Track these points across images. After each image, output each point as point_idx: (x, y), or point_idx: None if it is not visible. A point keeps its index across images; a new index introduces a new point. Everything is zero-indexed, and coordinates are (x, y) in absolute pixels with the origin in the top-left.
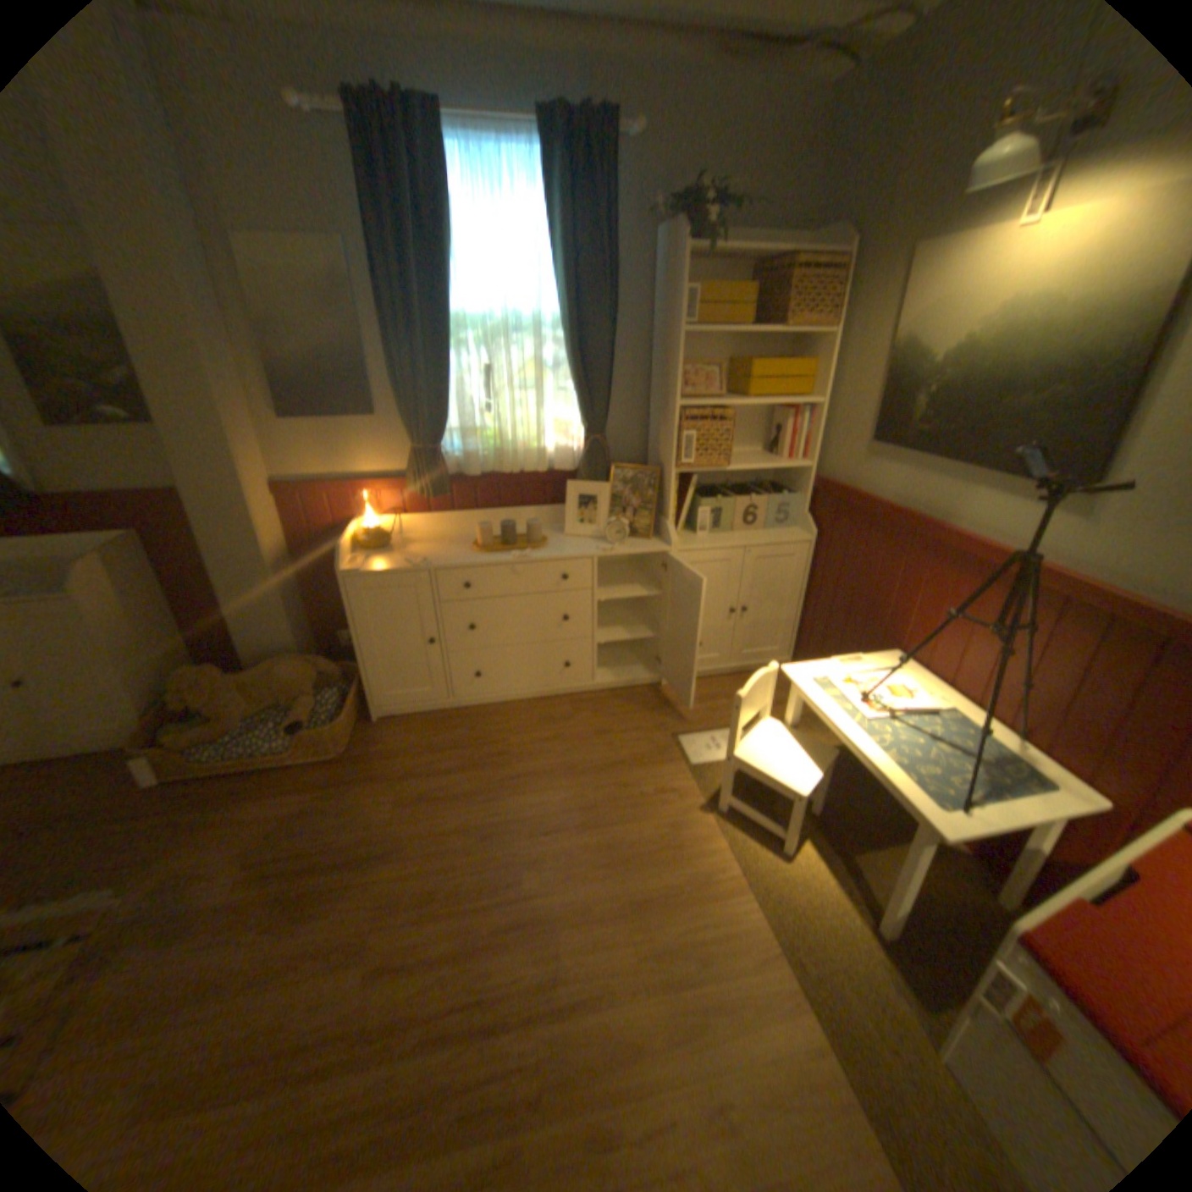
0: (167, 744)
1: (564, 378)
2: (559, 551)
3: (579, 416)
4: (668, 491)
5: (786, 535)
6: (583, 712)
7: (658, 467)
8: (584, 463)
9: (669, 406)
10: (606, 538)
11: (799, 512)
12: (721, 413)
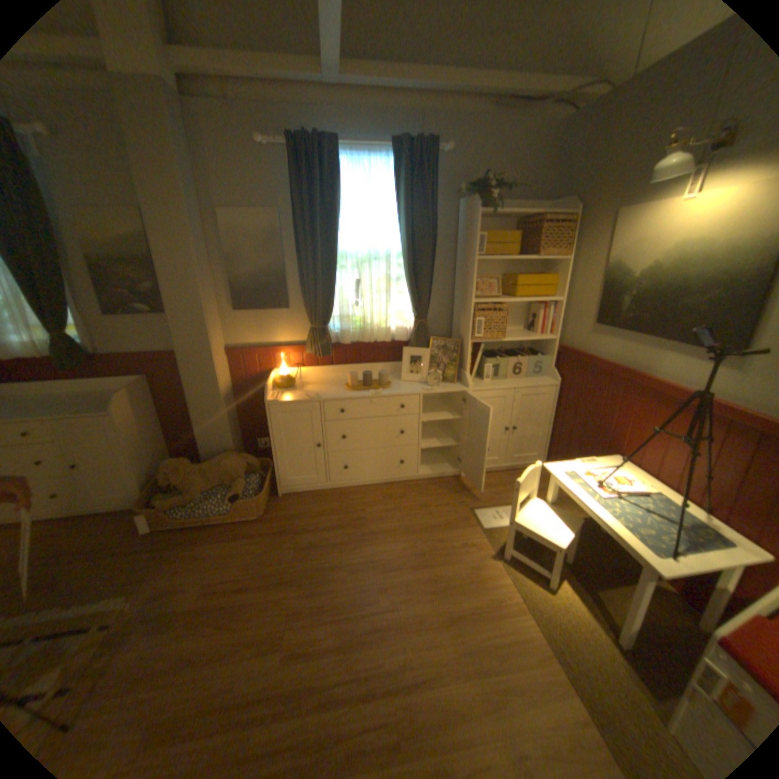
0: (157, 506)
1: (402, 286)
2: (399, 389)
3: (411, 308)
4: (467, 353)
5: (540, 381)
6: (411, 493)
7: (459, 339)
8: (414, 336)
9: (467, 302)
10: (428, 381)
11: (548, 367)
12: (498, 306)
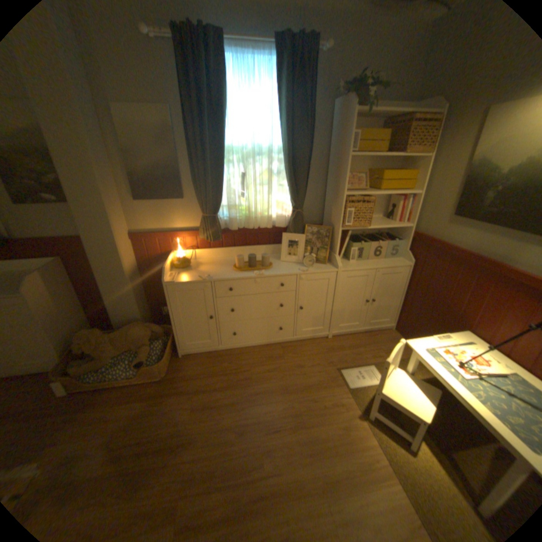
0: (72, 372)
1: (282, 179)
2: (279, 270)
3: (290, 199)
4: (337, 239)
5: (397, 261)
6: (289, 353)
7: (331, 225)
8: (292, 223)
9: (340, 194)
10: (304, 263)
11: (404, 249)
12: (365, 198)
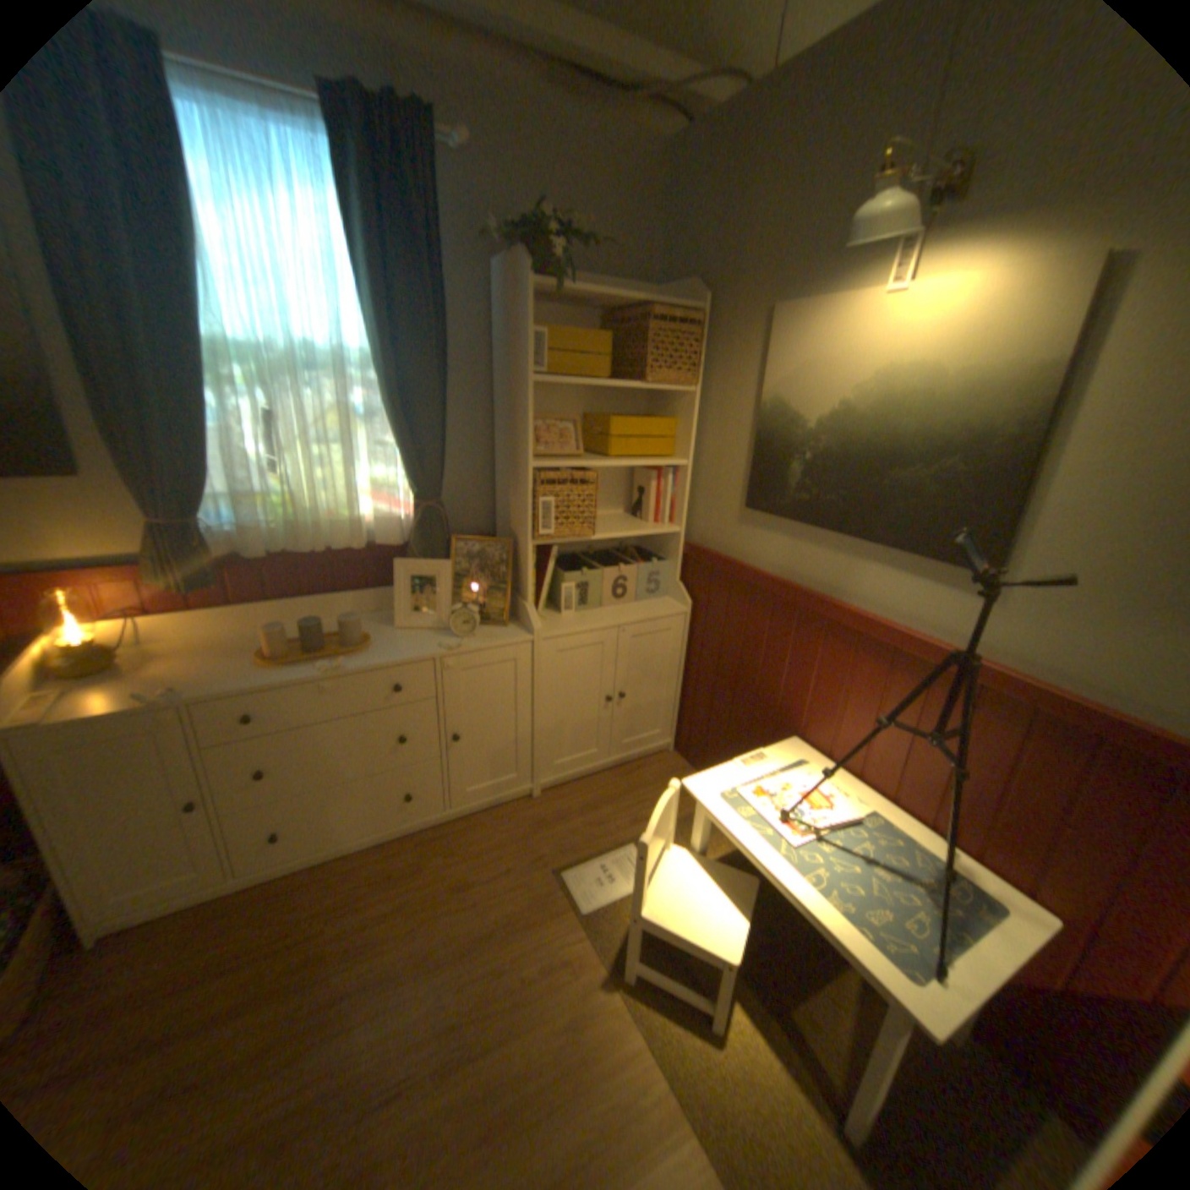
0: None
1: (384, 429)
2: (389, 651)
3: (407, 476)
4: (527, 566)
5: (659, 606)
6: (435, 858)
7: (512, 537)
8: (417, 534)
9: (521, 466)
10: (453, 628)
11: (670, 580)
12: (580, 474)
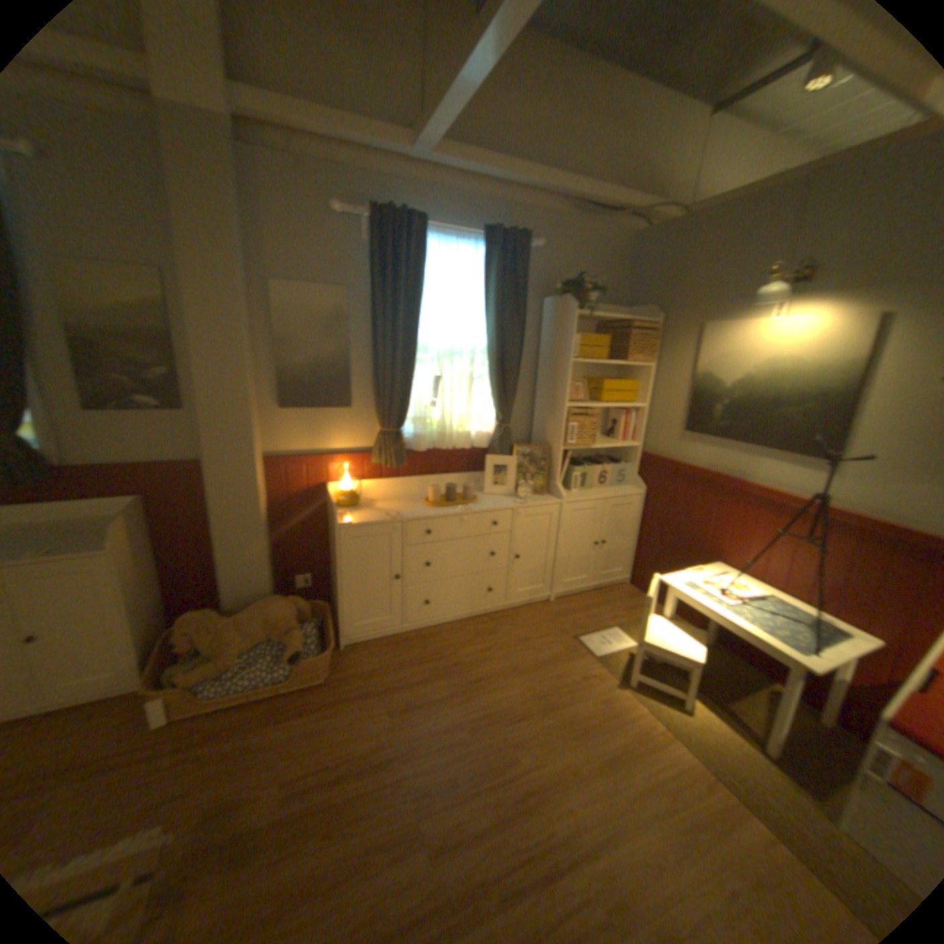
0: (178, 683)
1: (483, 386)
2: (487, 504)
3: (494, 411)
4: (557, 461)
5: (624, 490)
6: (502, 626)
7: (544, 445)
8: (497, 442)
9: (557, 406)
10: (517, 494)
11: (630, 475)
12: (582, 411)
